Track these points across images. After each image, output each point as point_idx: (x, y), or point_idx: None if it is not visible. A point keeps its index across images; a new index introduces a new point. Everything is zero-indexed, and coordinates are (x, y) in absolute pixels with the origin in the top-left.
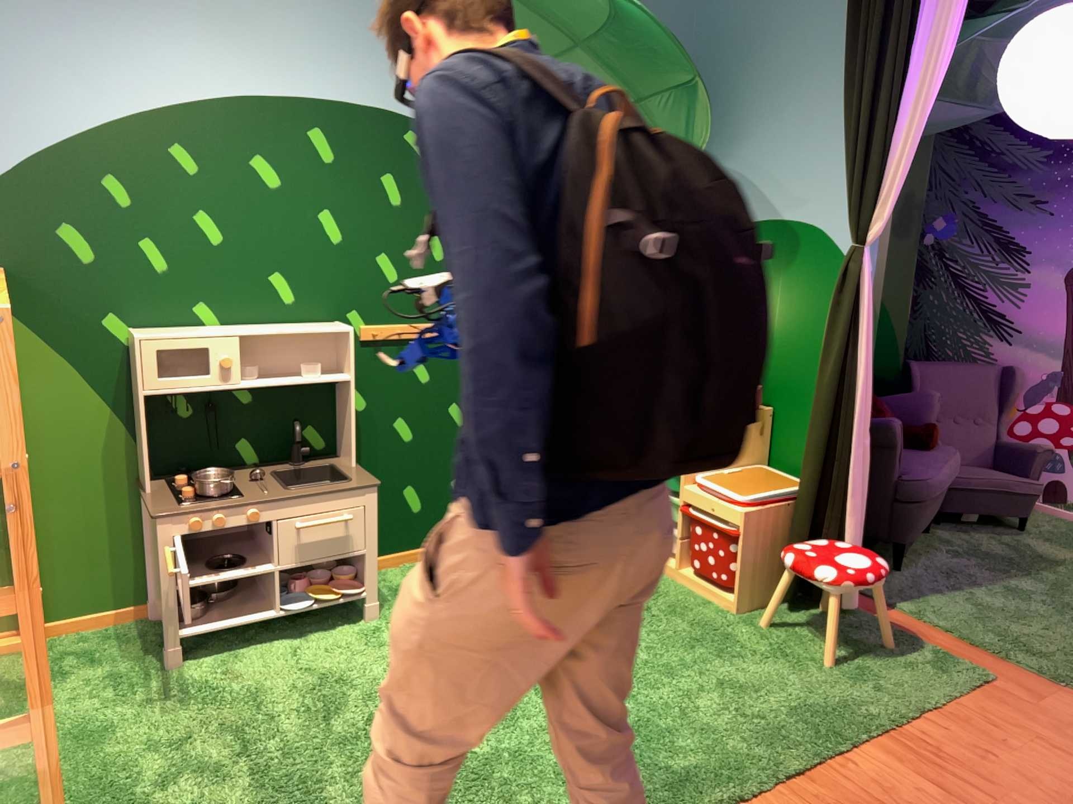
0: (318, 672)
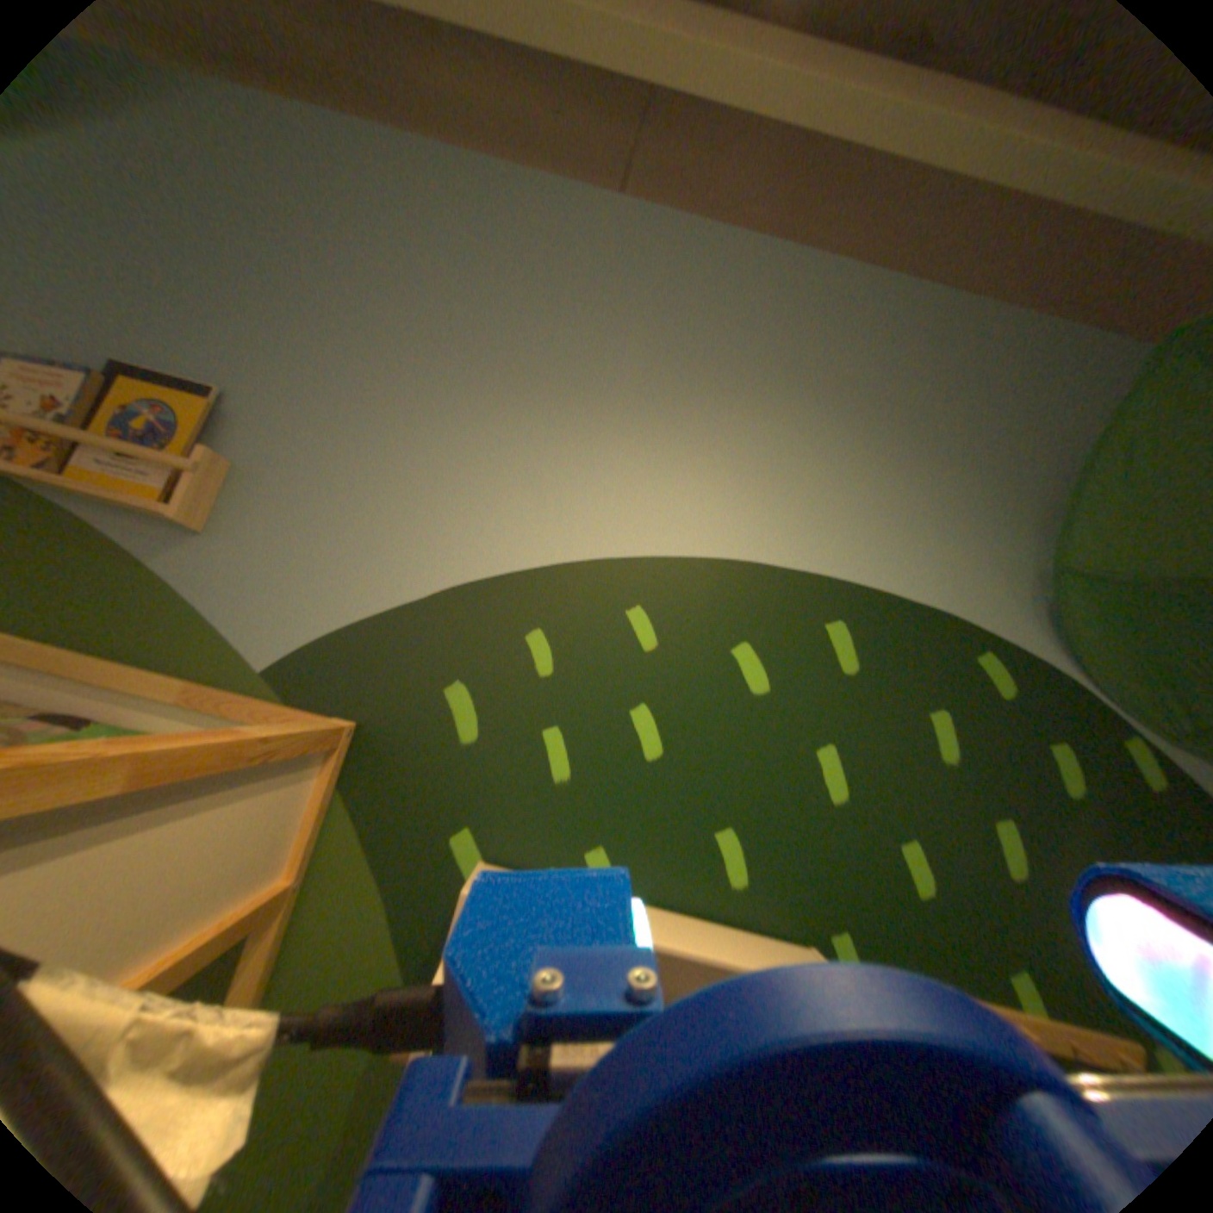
0: None
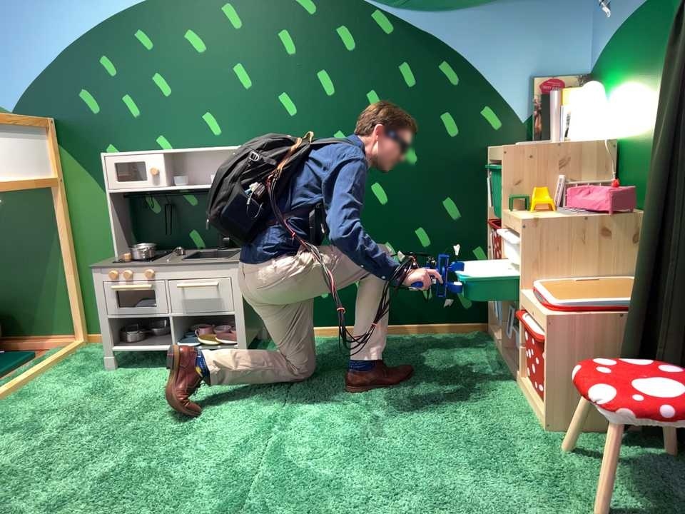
0: (161, 395)
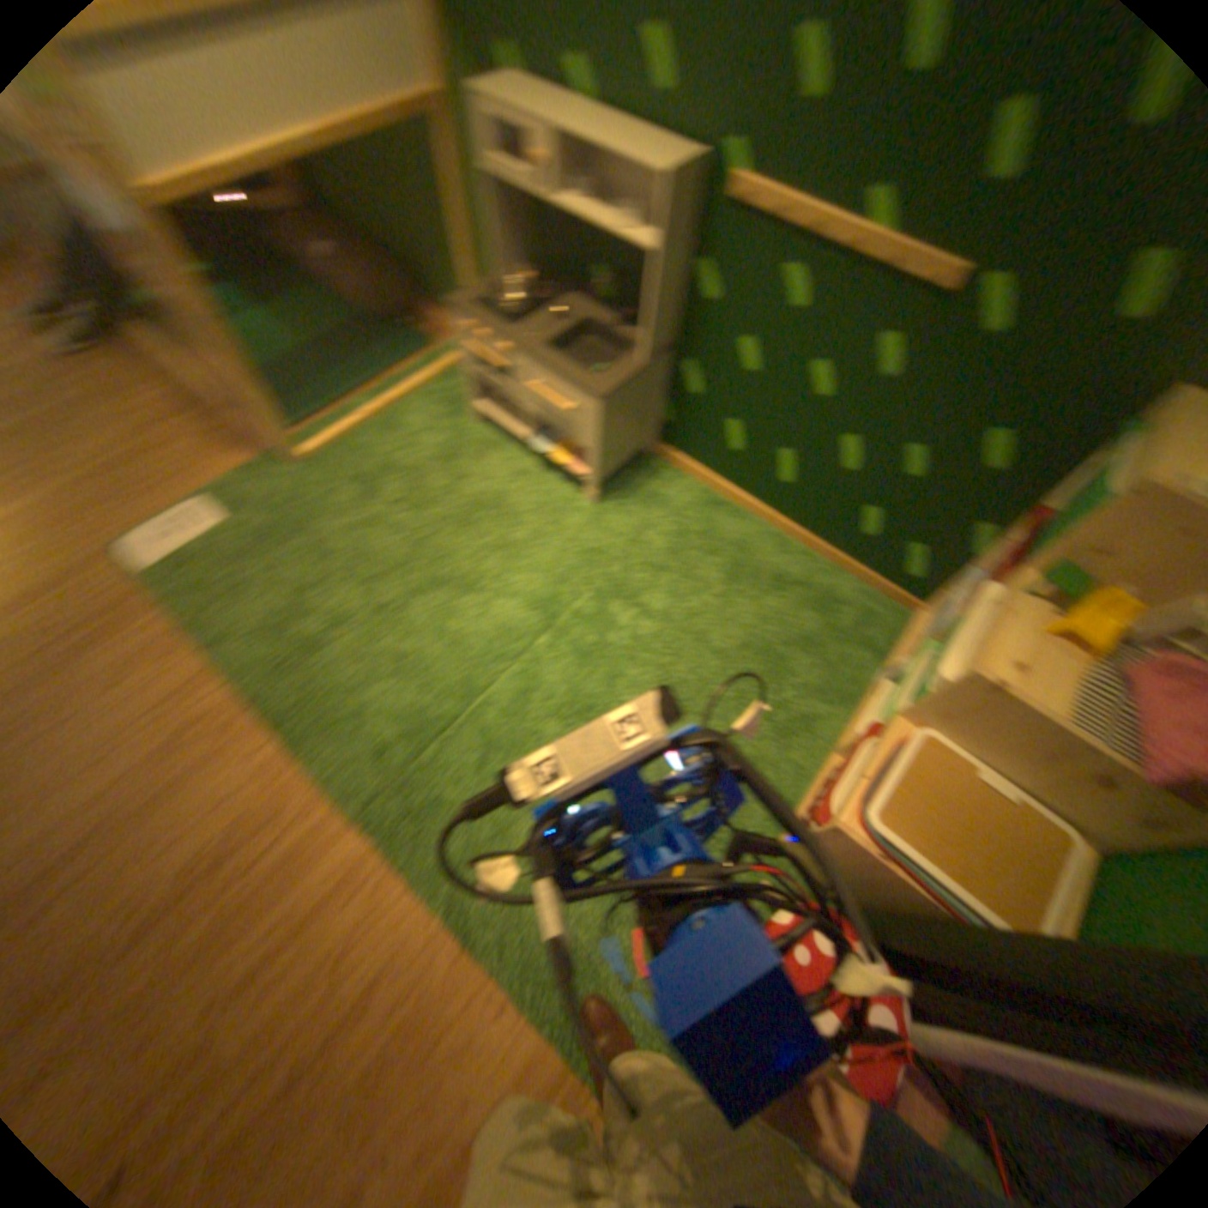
0: (489, 505)
